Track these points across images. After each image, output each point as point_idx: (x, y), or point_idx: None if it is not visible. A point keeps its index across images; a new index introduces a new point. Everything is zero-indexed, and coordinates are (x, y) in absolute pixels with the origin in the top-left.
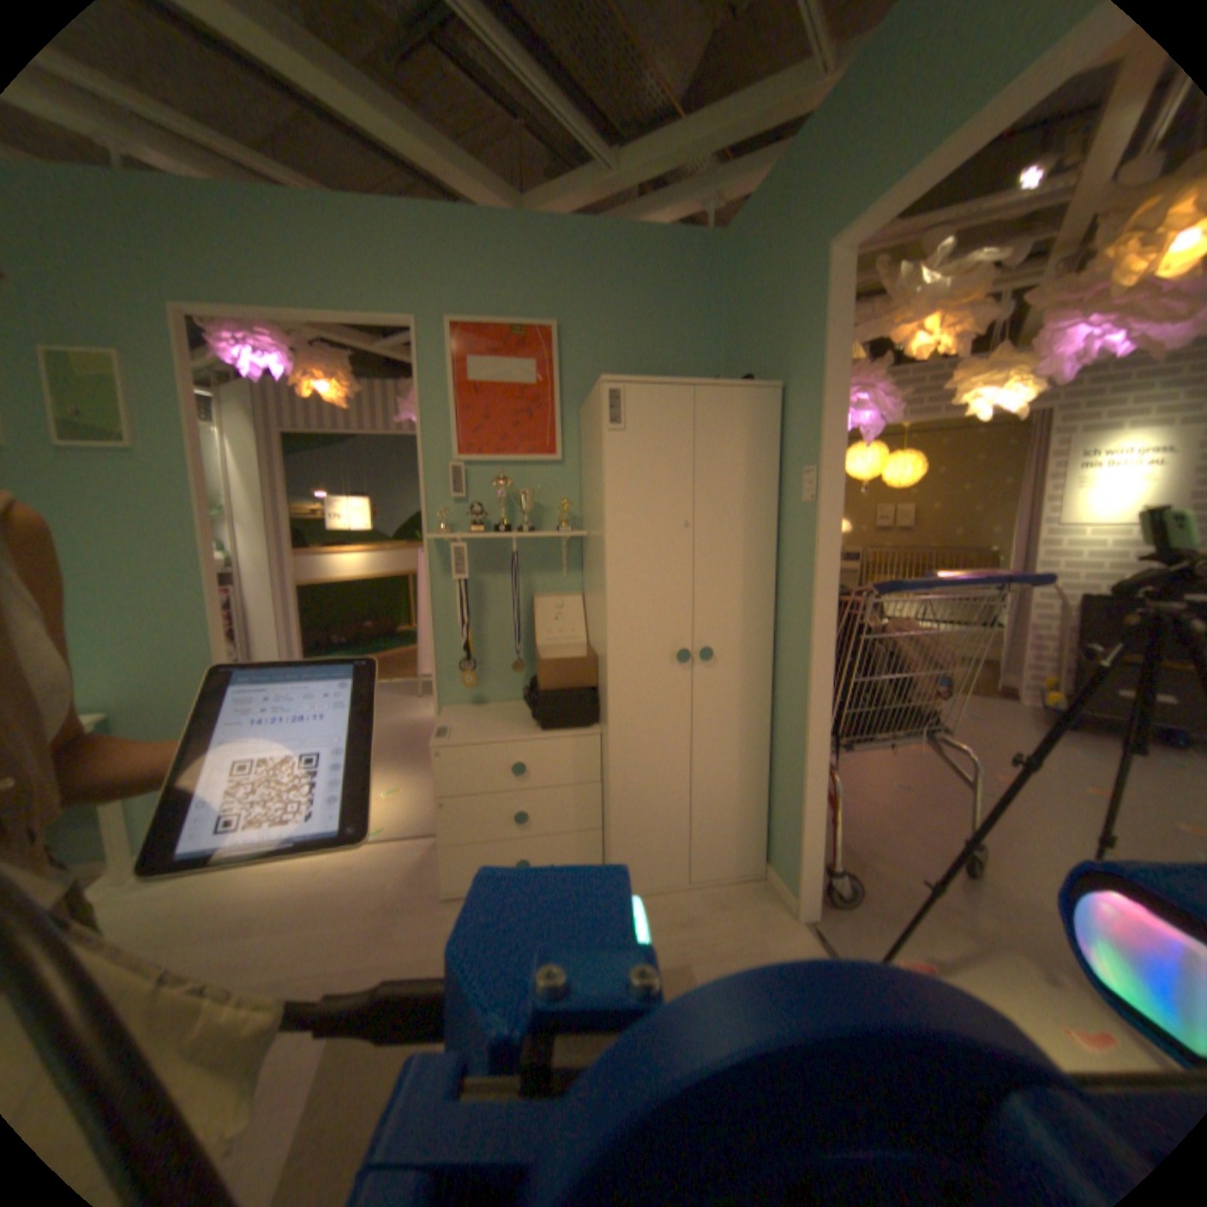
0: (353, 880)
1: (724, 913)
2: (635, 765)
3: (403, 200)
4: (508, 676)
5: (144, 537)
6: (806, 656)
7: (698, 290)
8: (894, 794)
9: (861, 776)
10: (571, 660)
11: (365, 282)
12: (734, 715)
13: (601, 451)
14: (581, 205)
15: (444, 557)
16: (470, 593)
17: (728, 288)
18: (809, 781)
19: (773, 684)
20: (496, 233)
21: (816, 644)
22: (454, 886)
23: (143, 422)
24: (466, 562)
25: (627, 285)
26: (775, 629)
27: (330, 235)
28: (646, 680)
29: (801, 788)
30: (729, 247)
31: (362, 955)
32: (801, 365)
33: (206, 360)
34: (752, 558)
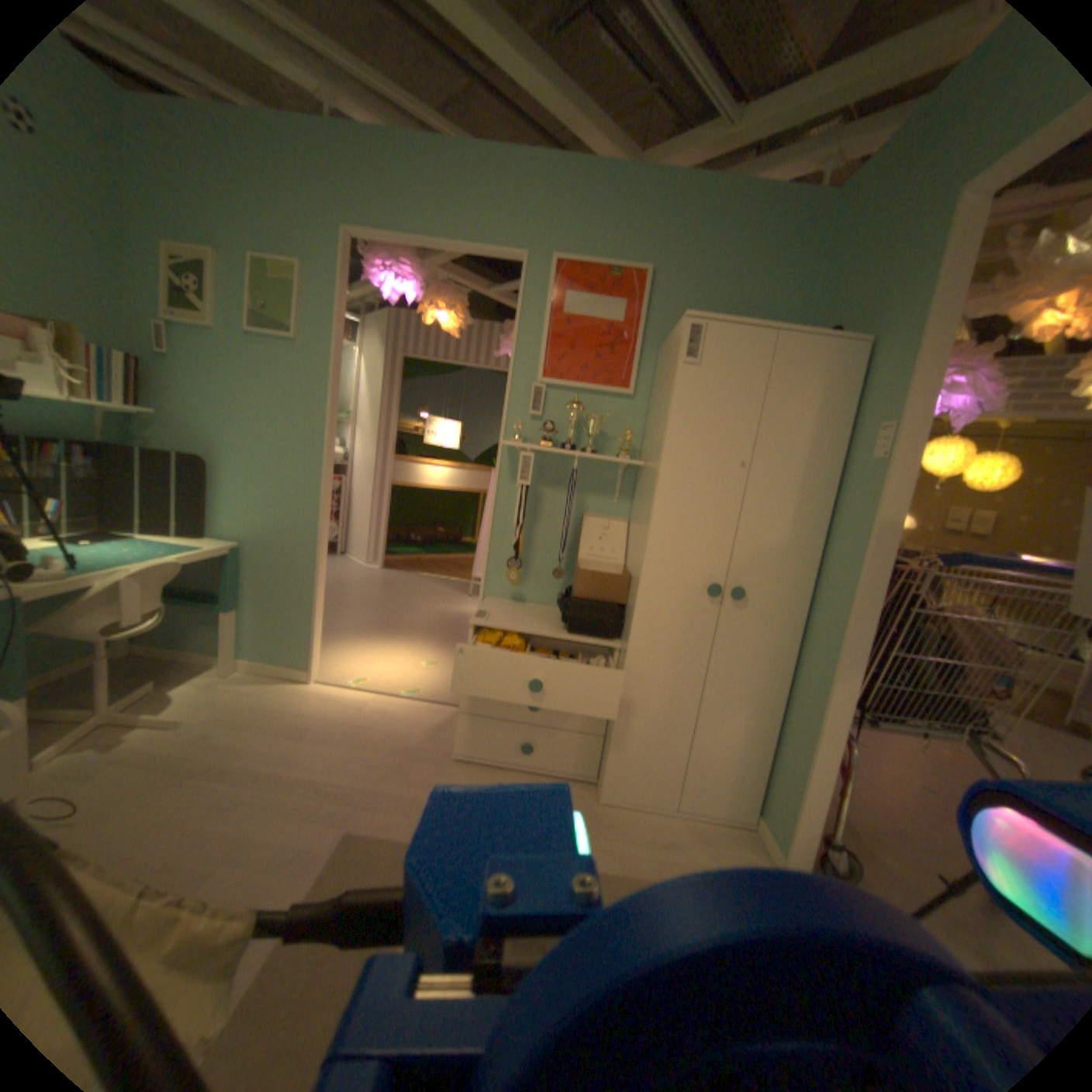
0: (386, 723)
1: (707, 850)
2: (647, 685)
3: (538, 151)
4: (547, 583)
5: (290, 411)
6: (846, 616)
7: (799, 249)
8: (915, 794)
9: (879, 767)
10: (606, 577)
11: (494, 220)
12: (755, 662)
13: (672, 383)
14: (698, 163)
15: (513, 467)
16: (528, 503)
17: (832, 248)
18: (824, 743)
19: (803, 641)
20: (614, 183)
21: (859, 605)
22: (465, 750)
23: (307, 320)
24: (530, 471)
25: (728, 239)
26: (816, 586)
27: (473, 178)
28: (673, 607)
29: (812, 749)
30: (841, 207)
31: (381, 783)
32: (900, 320)
33: (361, 292)
34: (805, 510)
